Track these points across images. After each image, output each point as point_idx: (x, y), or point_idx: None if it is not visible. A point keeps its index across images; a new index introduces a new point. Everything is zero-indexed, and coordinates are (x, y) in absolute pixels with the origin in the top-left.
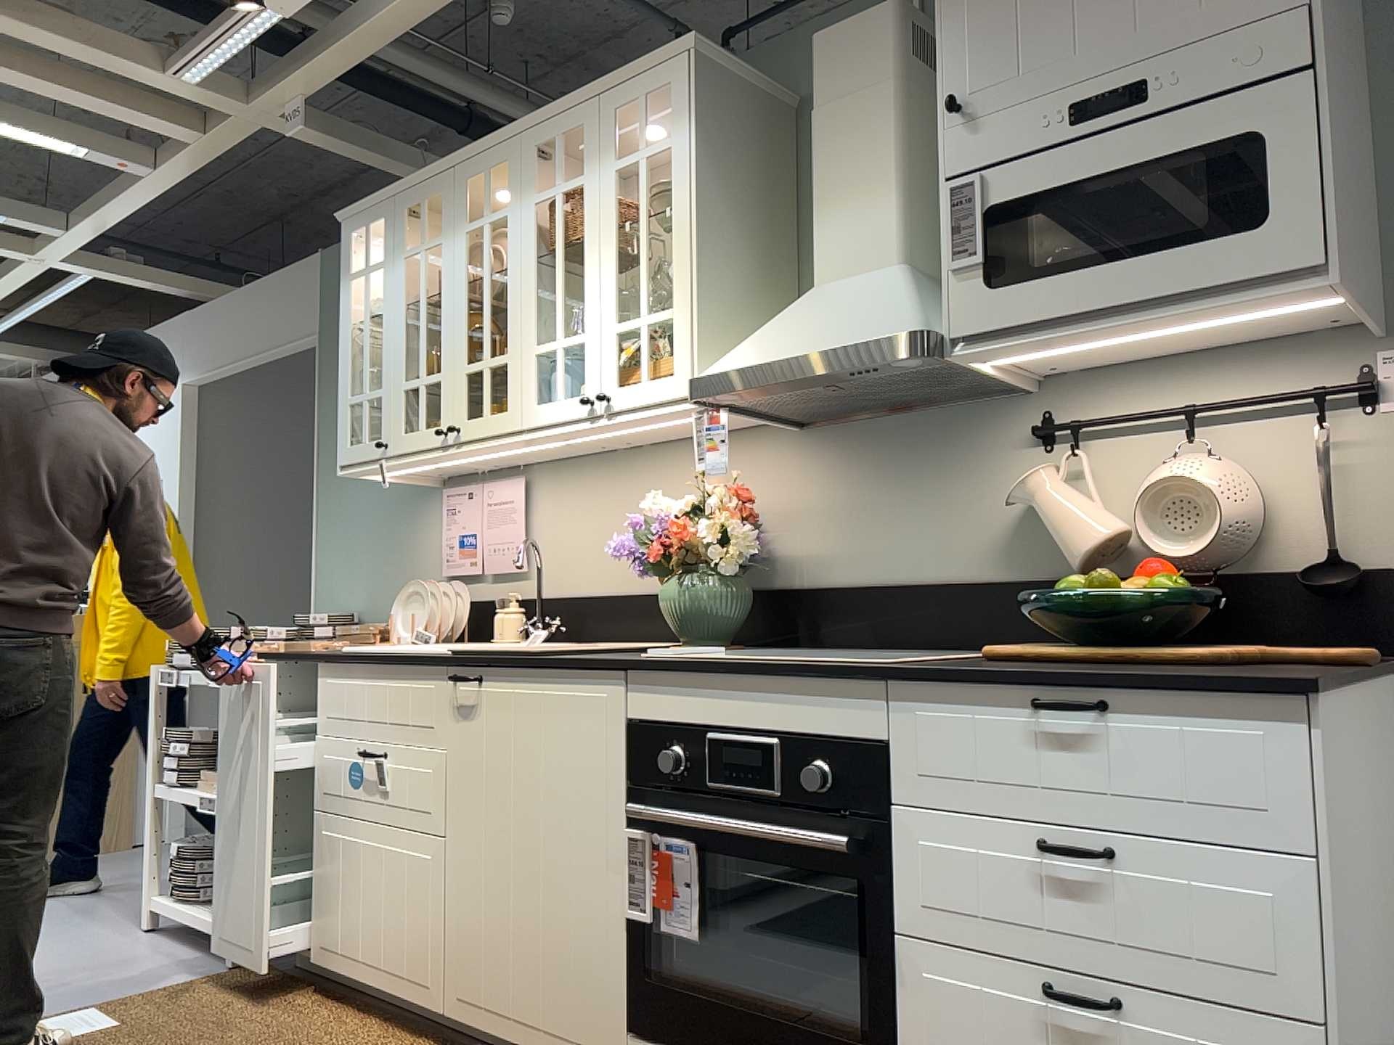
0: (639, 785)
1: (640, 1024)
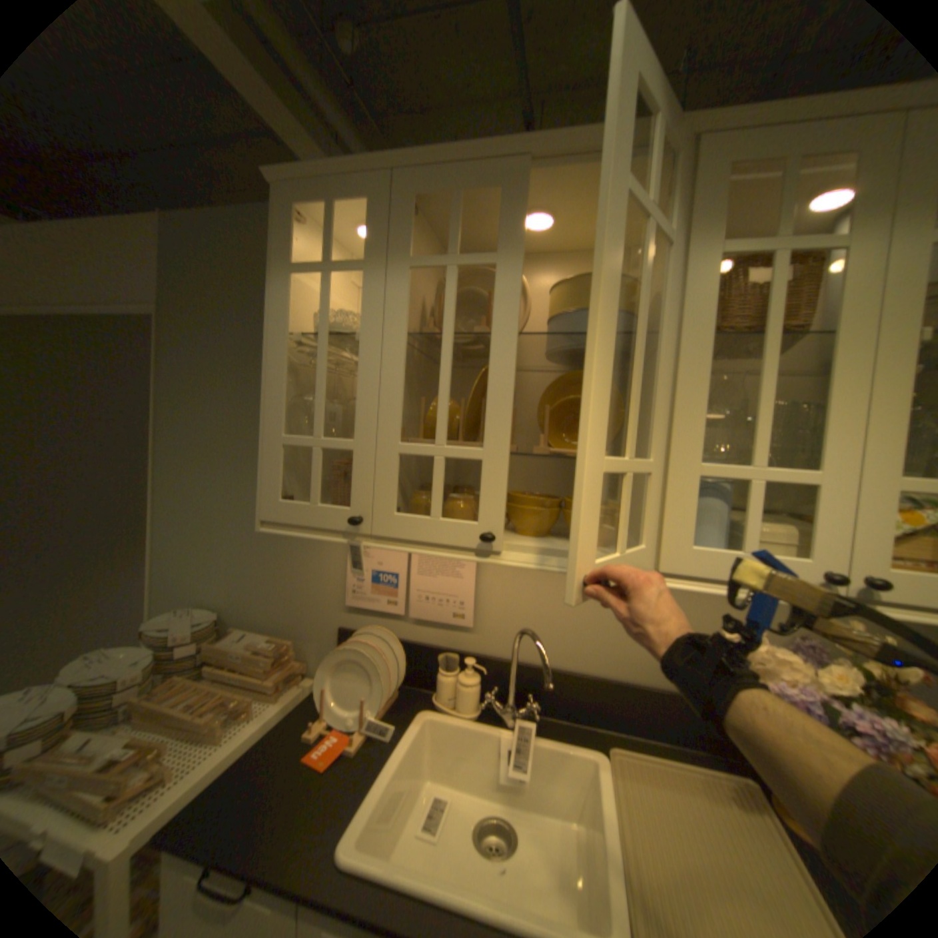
0: None
1: None
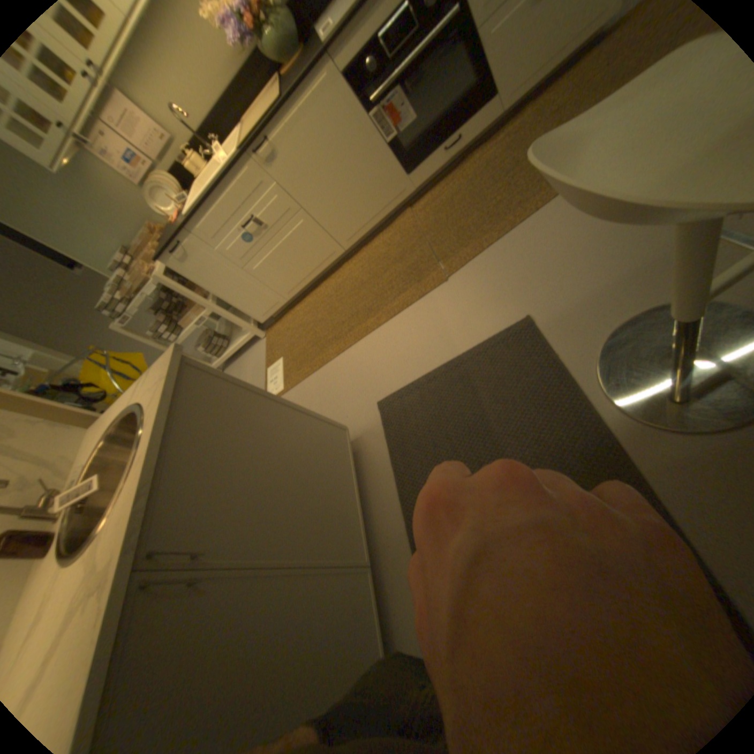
0: (363, 91)
1: (411, 166)
